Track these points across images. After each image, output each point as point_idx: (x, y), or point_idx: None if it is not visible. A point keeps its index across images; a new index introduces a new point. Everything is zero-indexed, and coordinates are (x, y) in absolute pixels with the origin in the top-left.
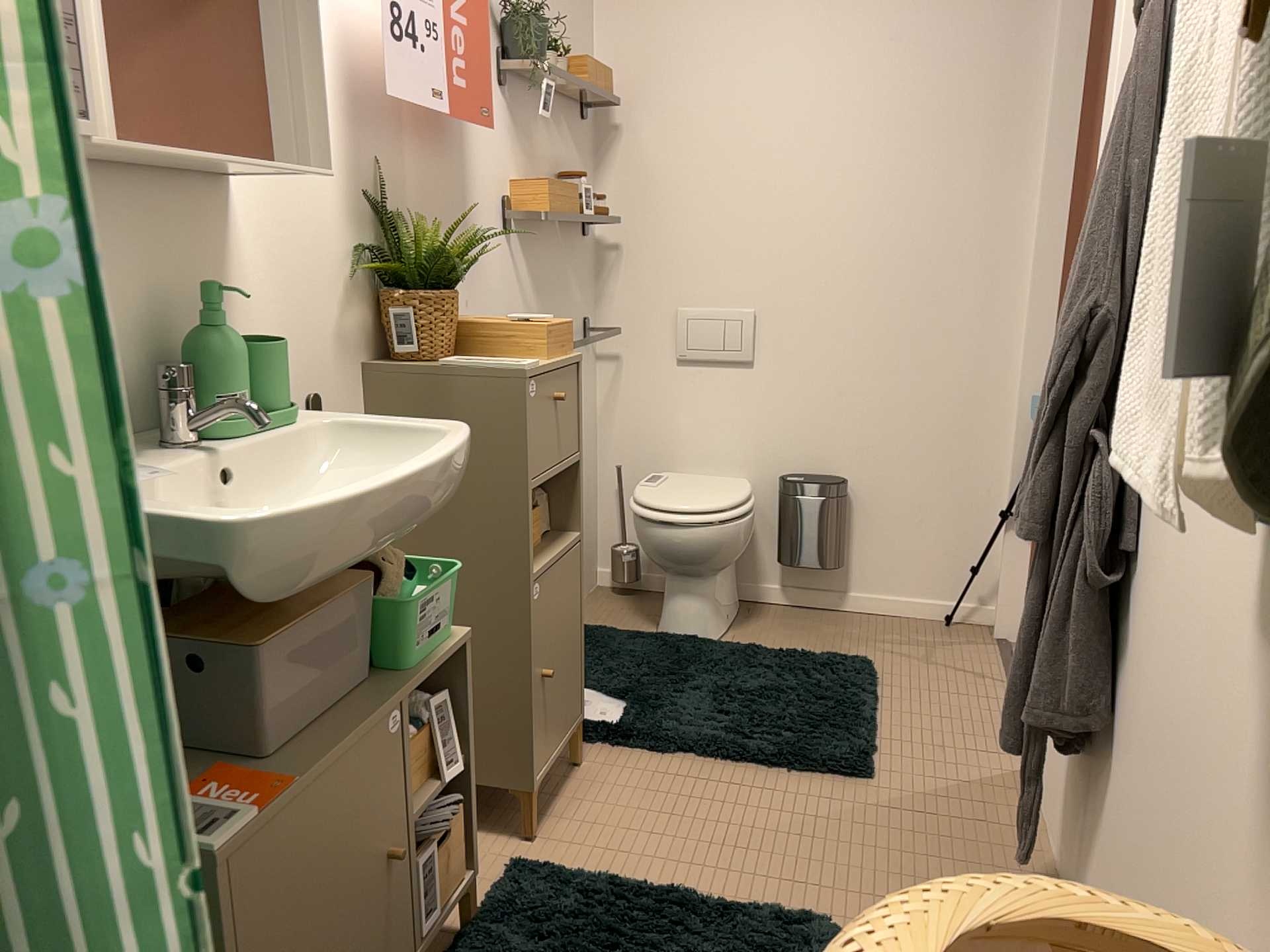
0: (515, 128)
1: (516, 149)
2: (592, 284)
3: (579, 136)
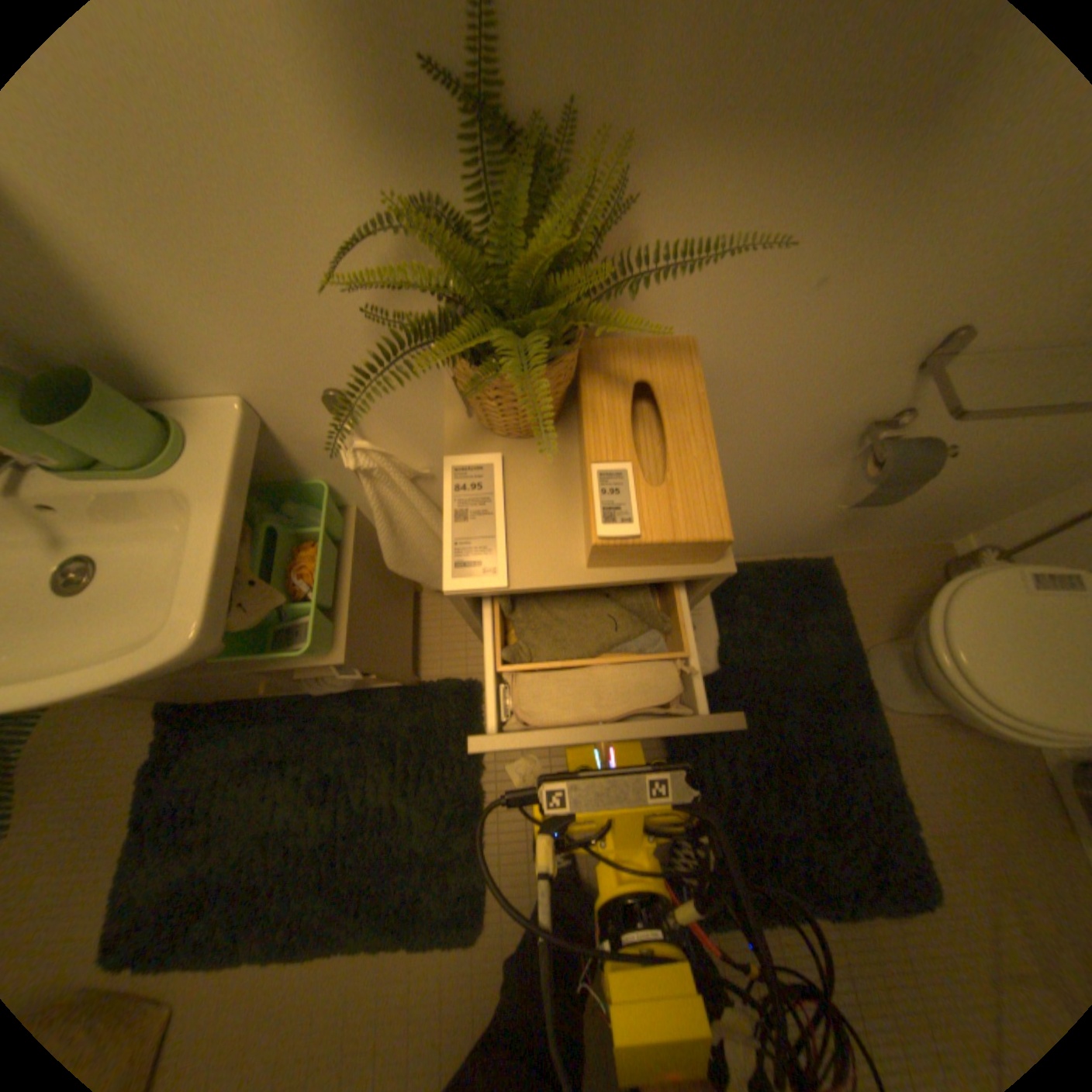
0: None
1: None
2: None
3: None
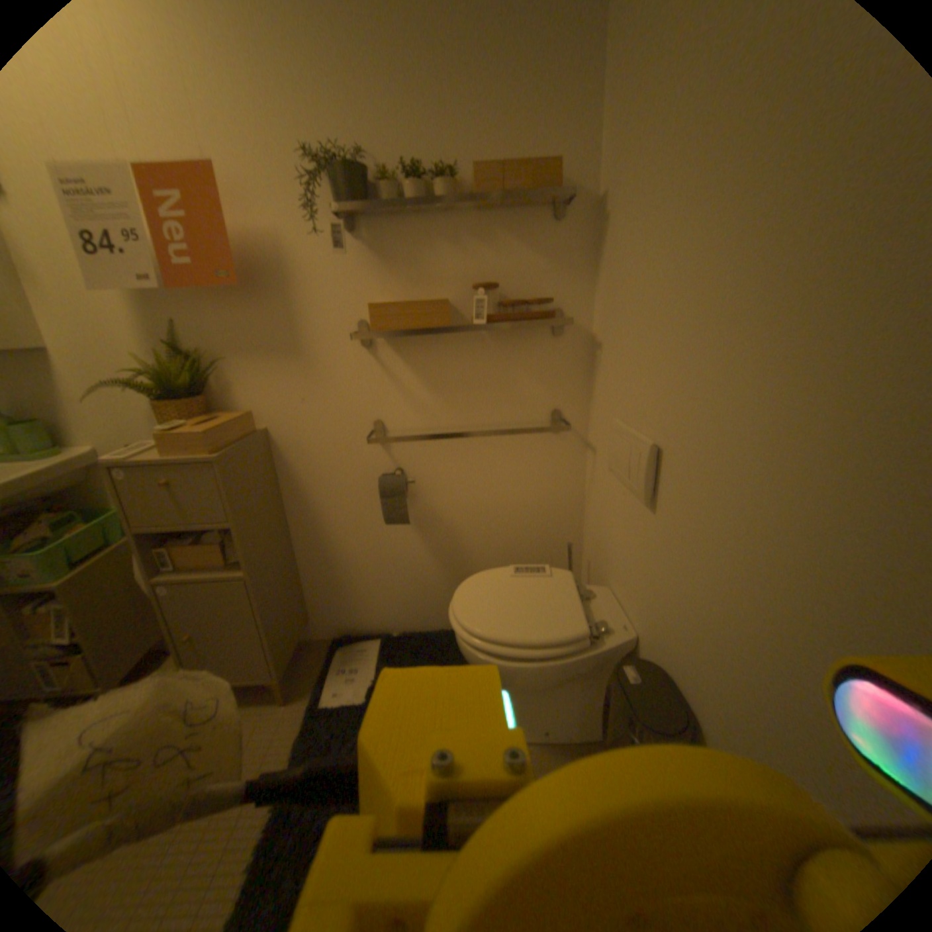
0: (381, 256)
1: (383, 274)
2: (580, 376)
3: (546, 231)
